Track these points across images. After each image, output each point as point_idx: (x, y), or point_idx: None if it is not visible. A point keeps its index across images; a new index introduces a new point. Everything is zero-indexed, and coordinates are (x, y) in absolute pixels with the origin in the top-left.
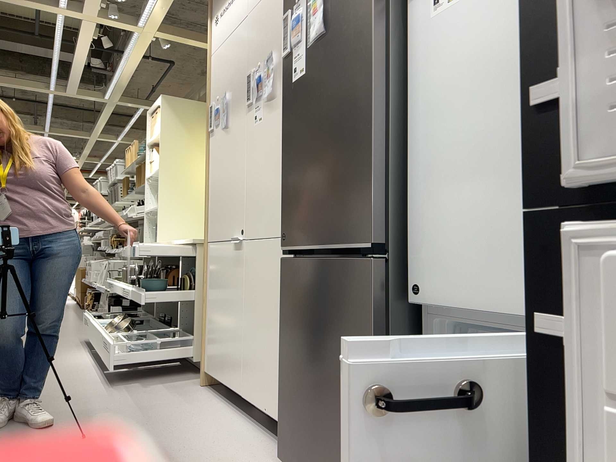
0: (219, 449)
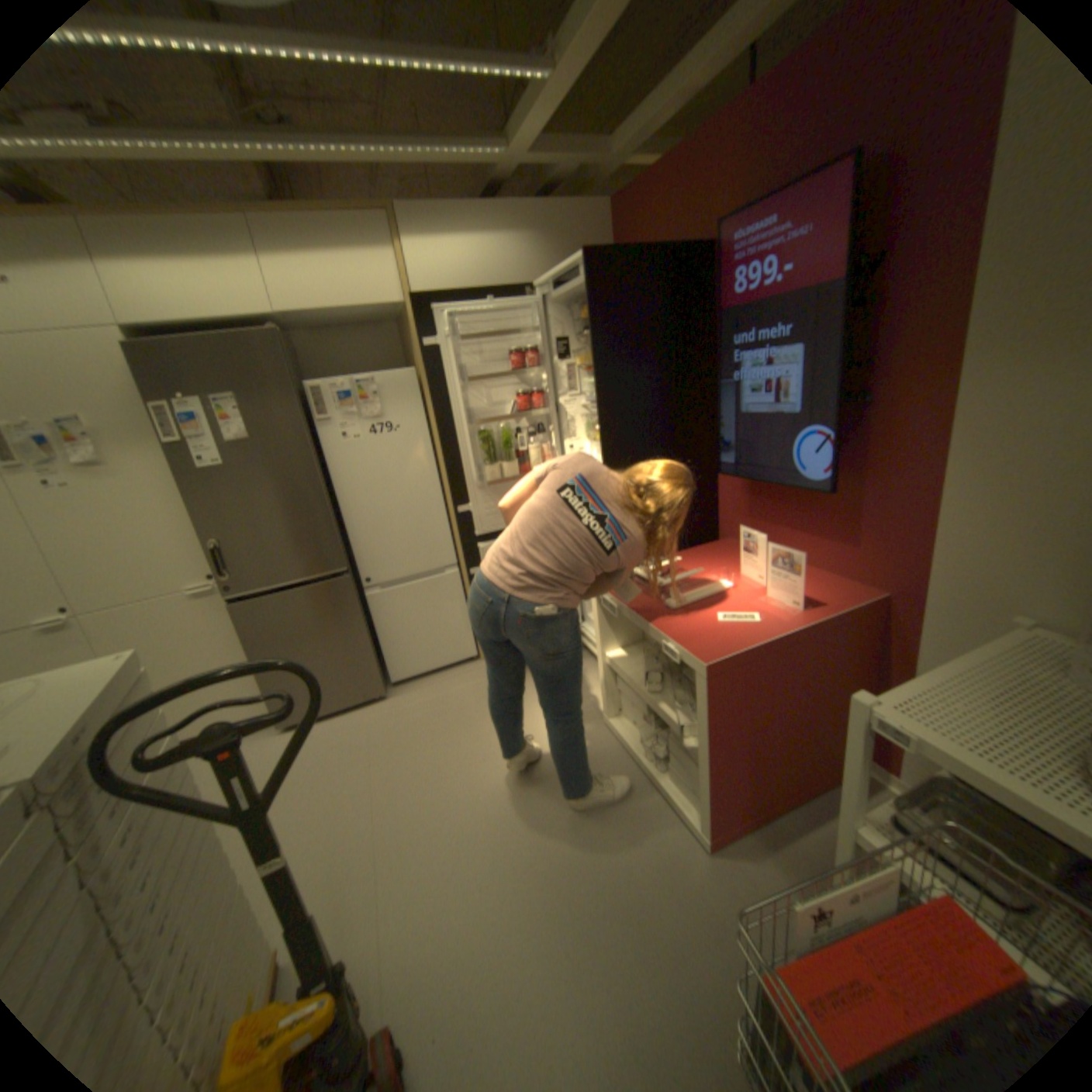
0: None
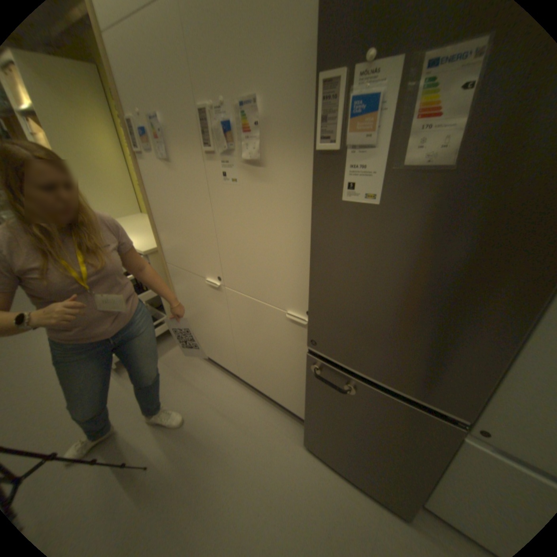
0: (252, 438)
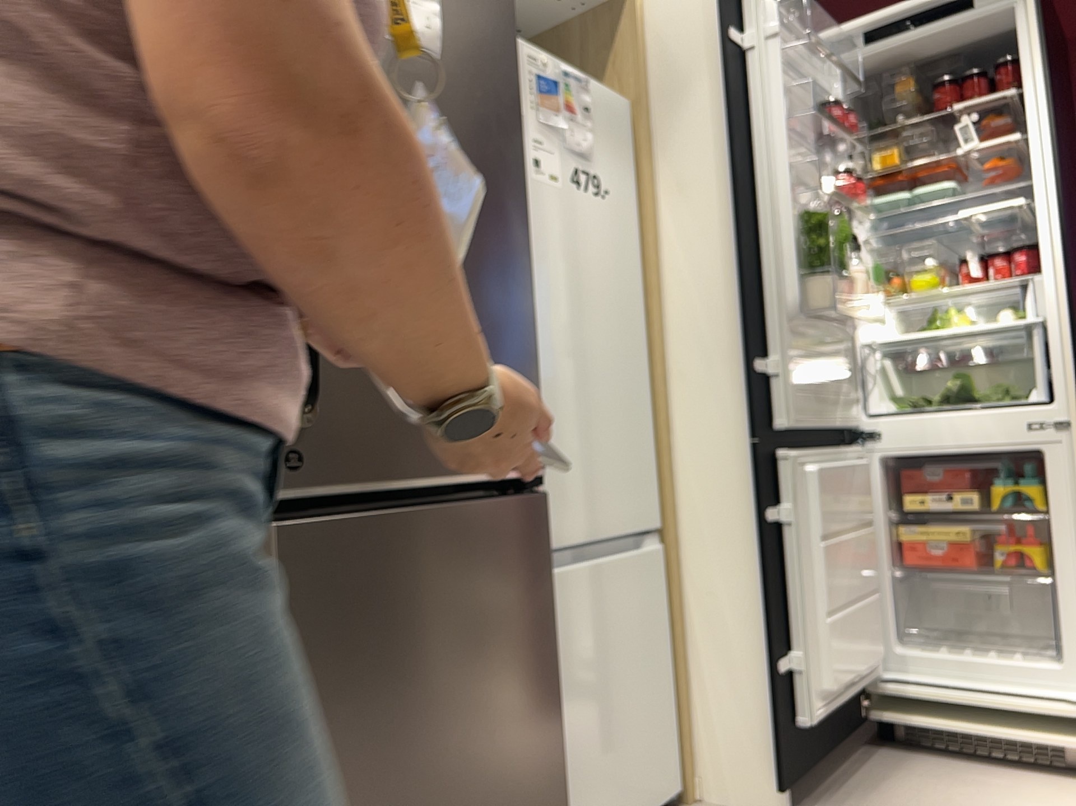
0: None
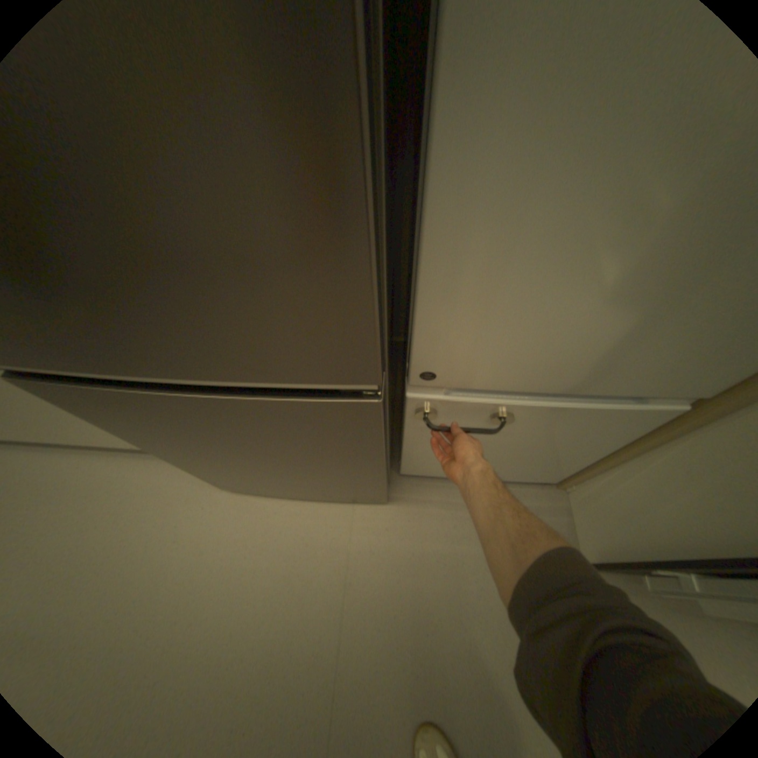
0: (131, 524)
